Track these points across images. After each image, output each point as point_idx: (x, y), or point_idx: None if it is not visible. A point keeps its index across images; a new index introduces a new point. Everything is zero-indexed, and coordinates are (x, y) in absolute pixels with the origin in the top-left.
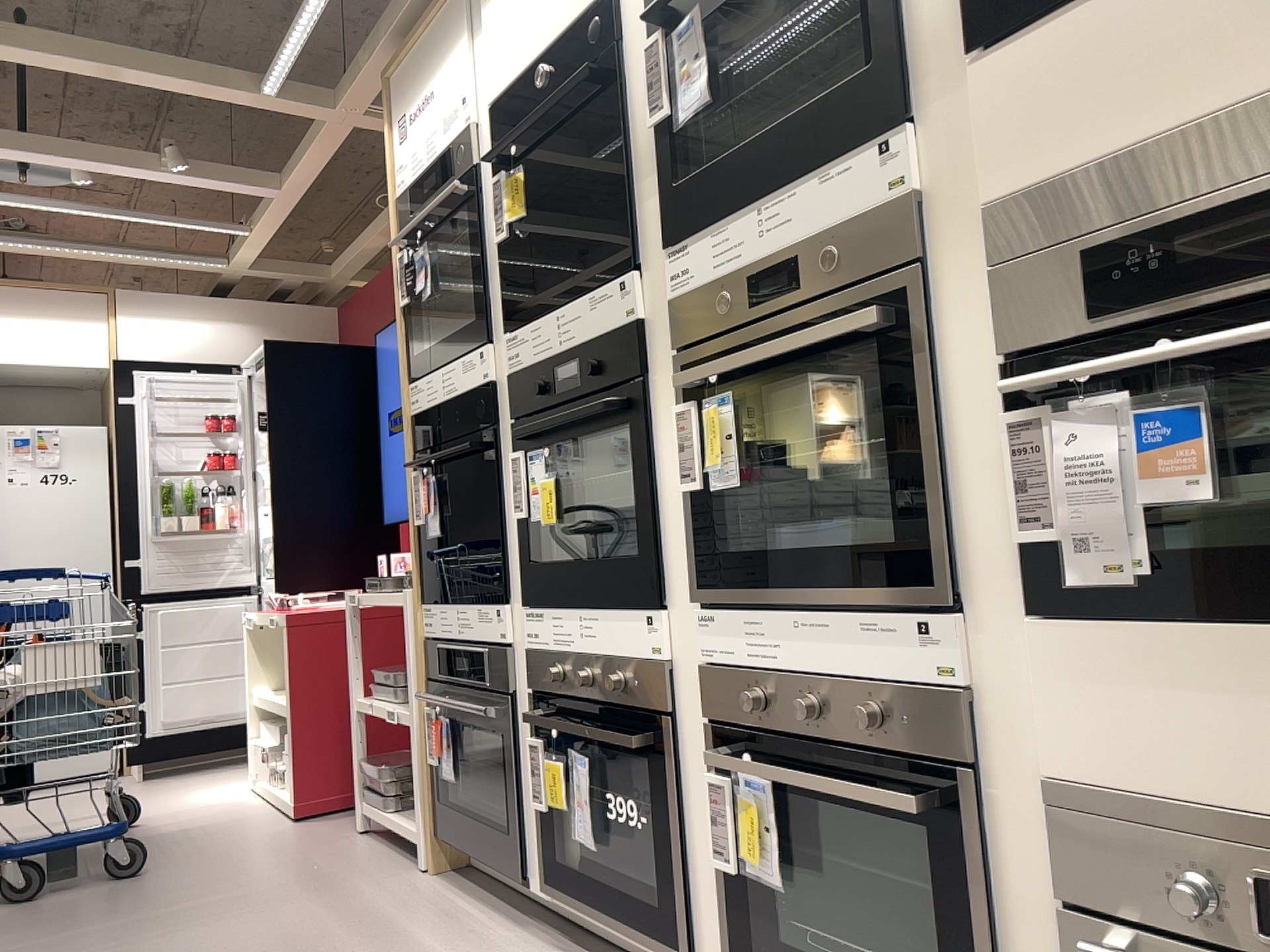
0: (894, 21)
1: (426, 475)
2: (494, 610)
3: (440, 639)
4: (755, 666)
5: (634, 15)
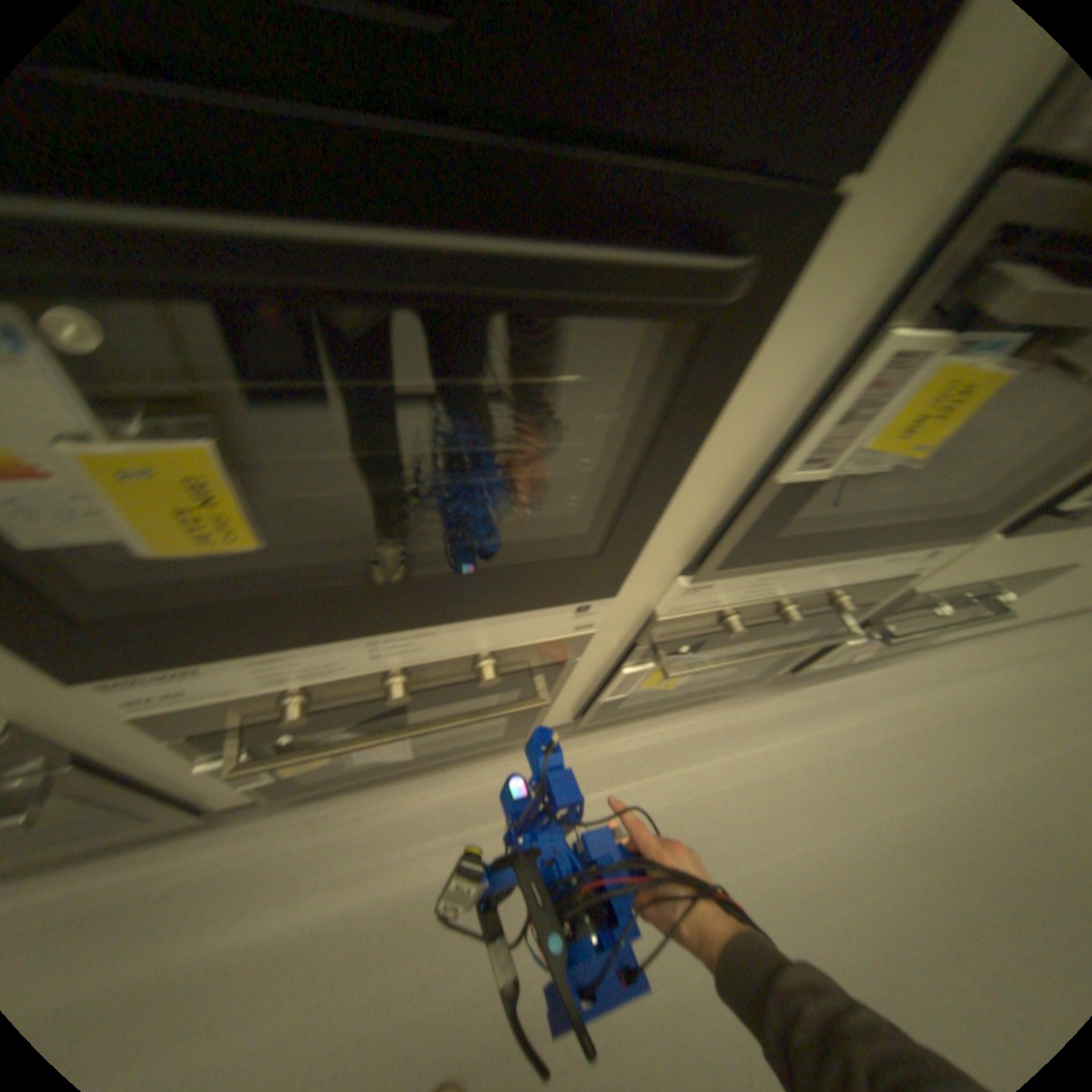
0: None
1: None
2: None
3: None
4: (743, 602)
5: None
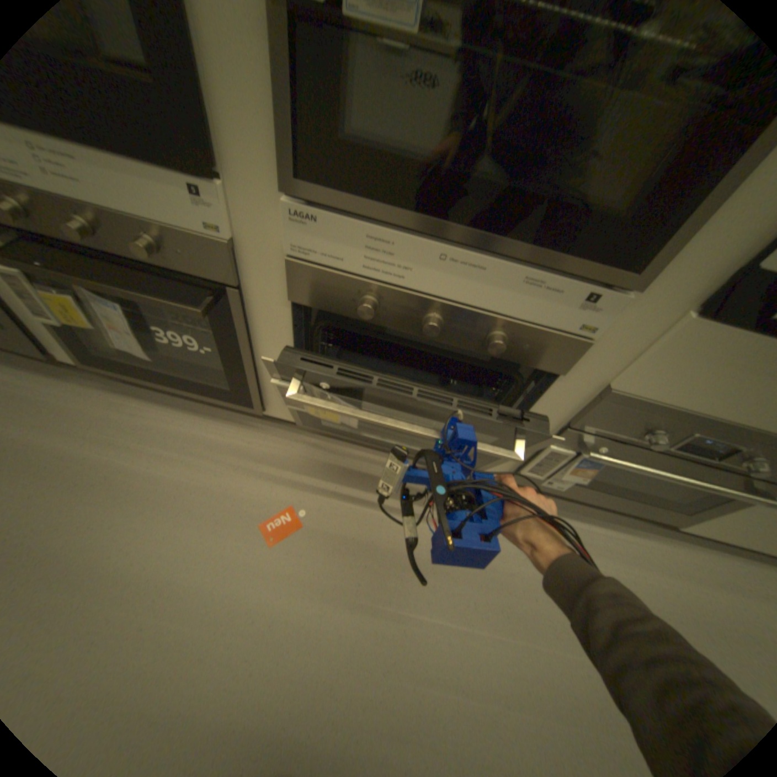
0: None
1: None
2: None
3: None
4: (370, 275)
5: None
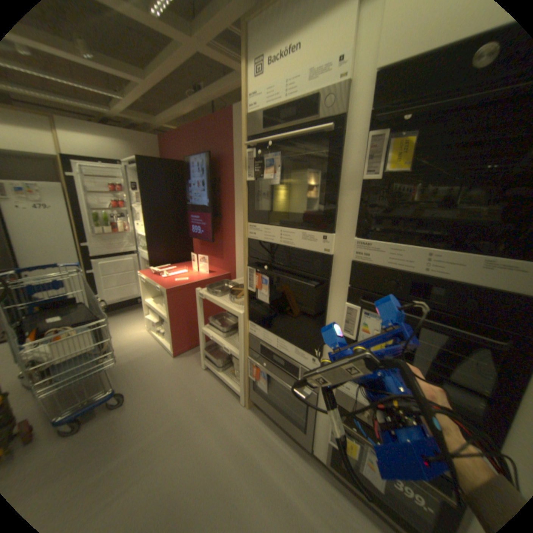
0: None
1: (260, 274)
2: (312, 358)
3: (262, 341)
4: None
5: None
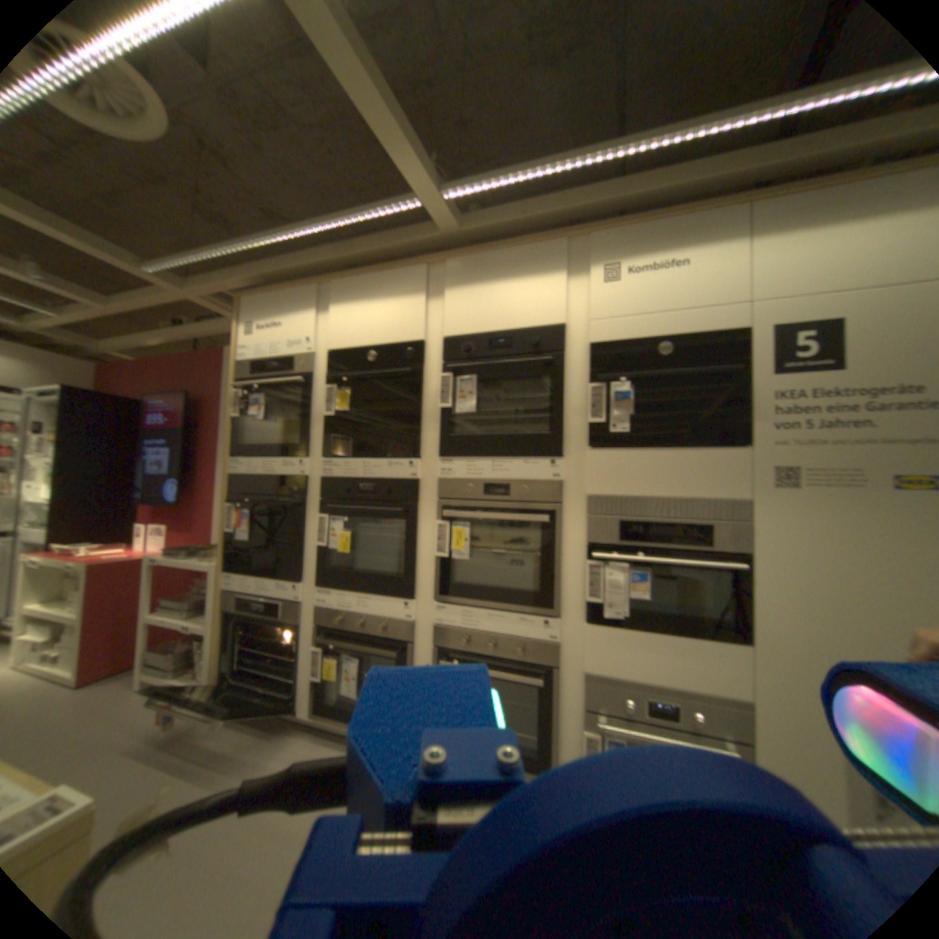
0: (560, 421)
1: (240, 508)
2: (291, 584)
3: (237, 592)
4: (463, 627)
5: (432, 356)
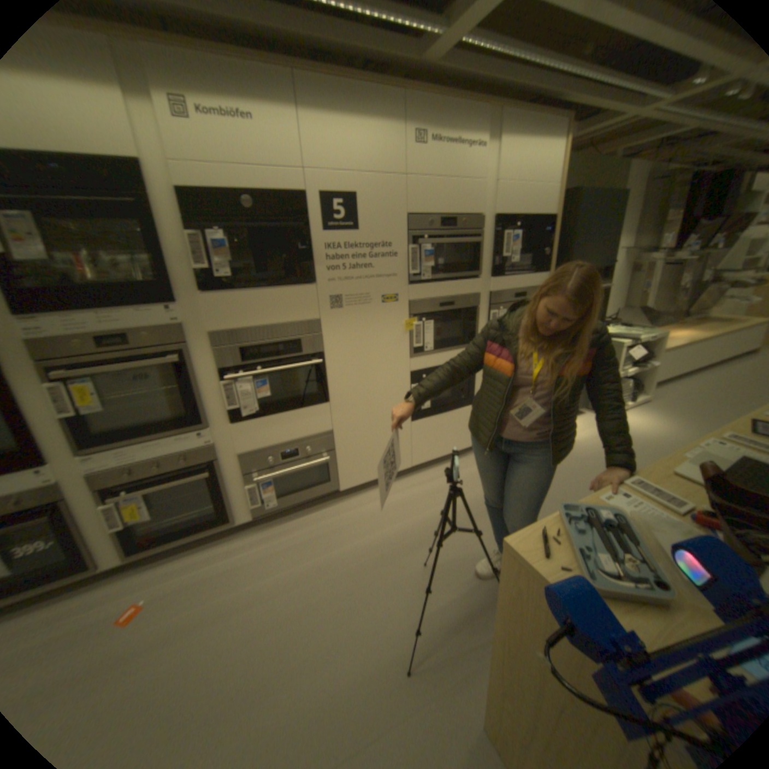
0: (163, 269)
1: None
2: None
3: None
4: (118, 467)
5: None
